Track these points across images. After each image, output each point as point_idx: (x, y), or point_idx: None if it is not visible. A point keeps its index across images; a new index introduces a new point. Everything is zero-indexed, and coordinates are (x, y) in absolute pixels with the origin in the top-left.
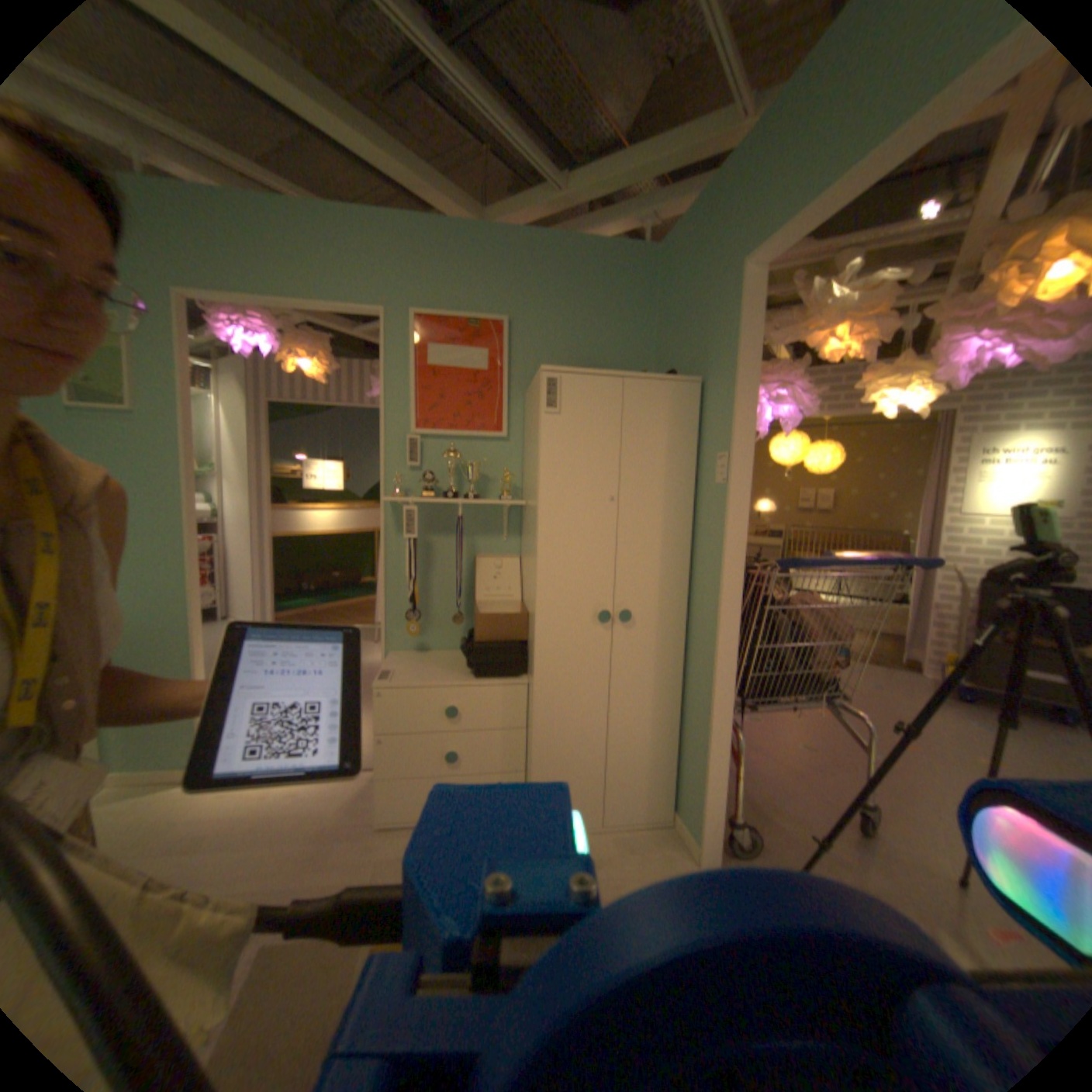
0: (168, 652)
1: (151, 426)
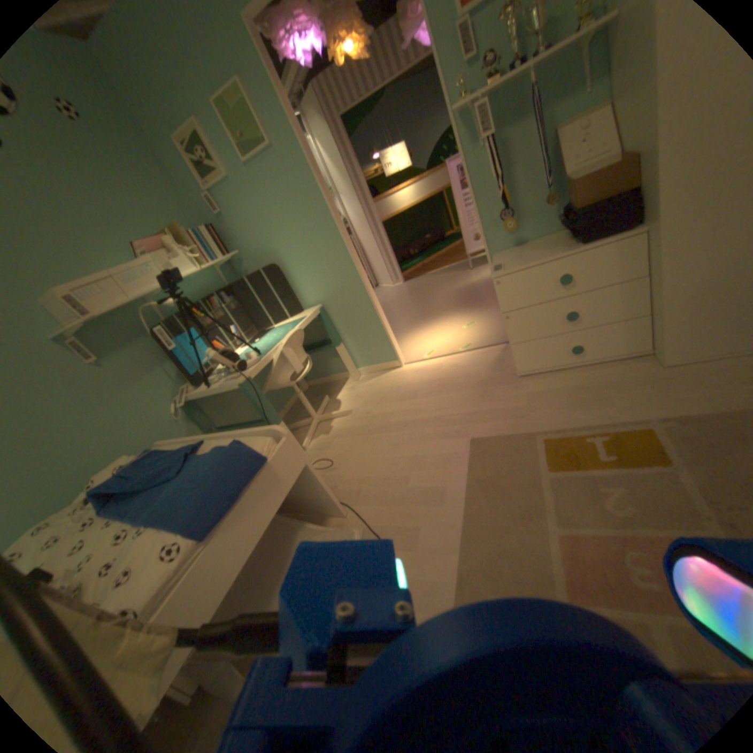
0: (357, 297)
1: (284, 147)
